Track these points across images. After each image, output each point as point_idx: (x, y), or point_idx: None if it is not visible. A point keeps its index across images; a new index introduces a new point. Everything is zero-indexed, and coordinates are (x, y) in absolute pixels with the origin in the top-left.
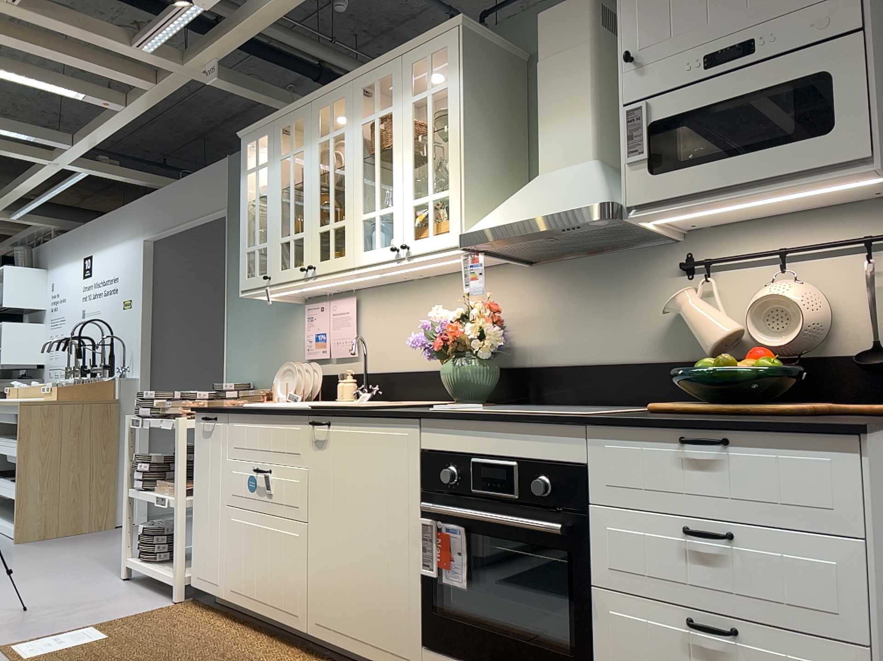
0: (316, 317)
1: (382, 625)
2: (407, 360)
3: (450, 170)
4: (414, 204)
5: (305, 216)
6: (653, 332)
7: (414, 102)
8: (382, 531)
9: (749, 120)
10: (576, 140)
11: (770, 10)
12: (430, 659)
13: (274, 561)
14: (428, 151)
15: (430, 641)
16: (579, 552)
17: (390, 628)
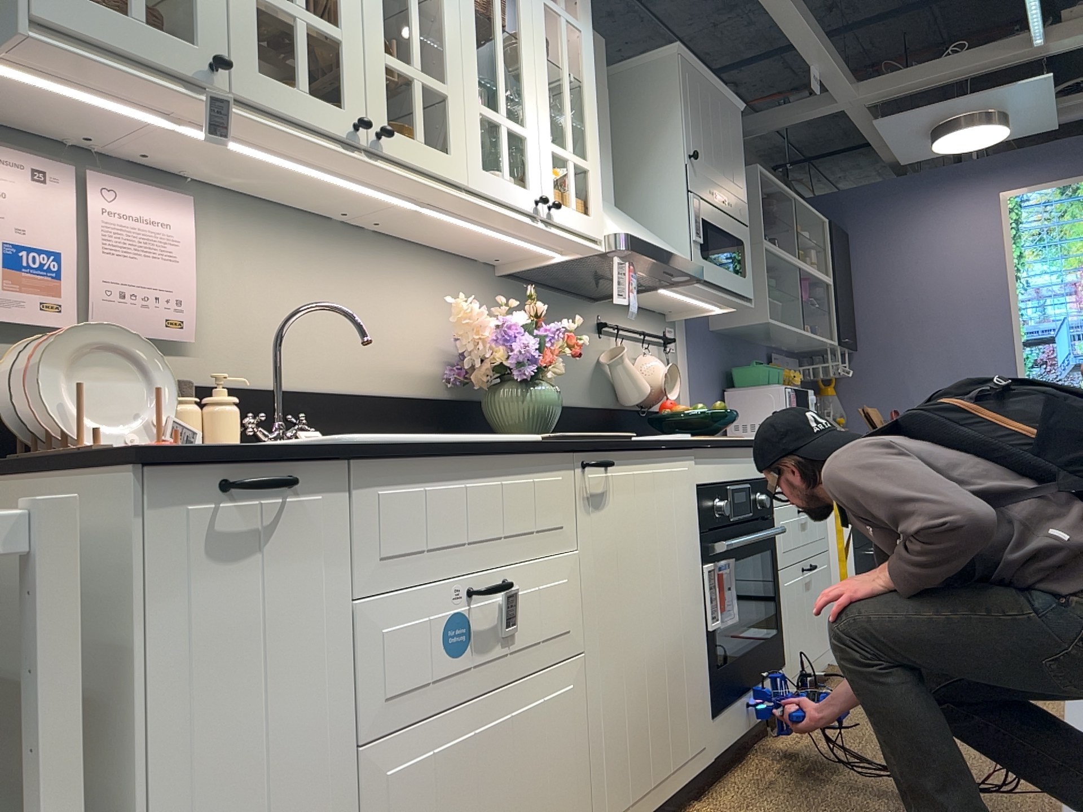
0: (12, 195)
1: (683, 729)
2: (323, 370)
3: (591, 141)
4: (555, 151)
5: (346, 0)
6: (587, 379)
7: (547, 4)
8: (676, 602)
9: (721, 248)
10: (608, 178)
11: (731, 187)
12: (718, 724)
13: (526, 780)
14: (568, 93)
15: (717, 704)
16: (773, 547)
17: (690, 725)
